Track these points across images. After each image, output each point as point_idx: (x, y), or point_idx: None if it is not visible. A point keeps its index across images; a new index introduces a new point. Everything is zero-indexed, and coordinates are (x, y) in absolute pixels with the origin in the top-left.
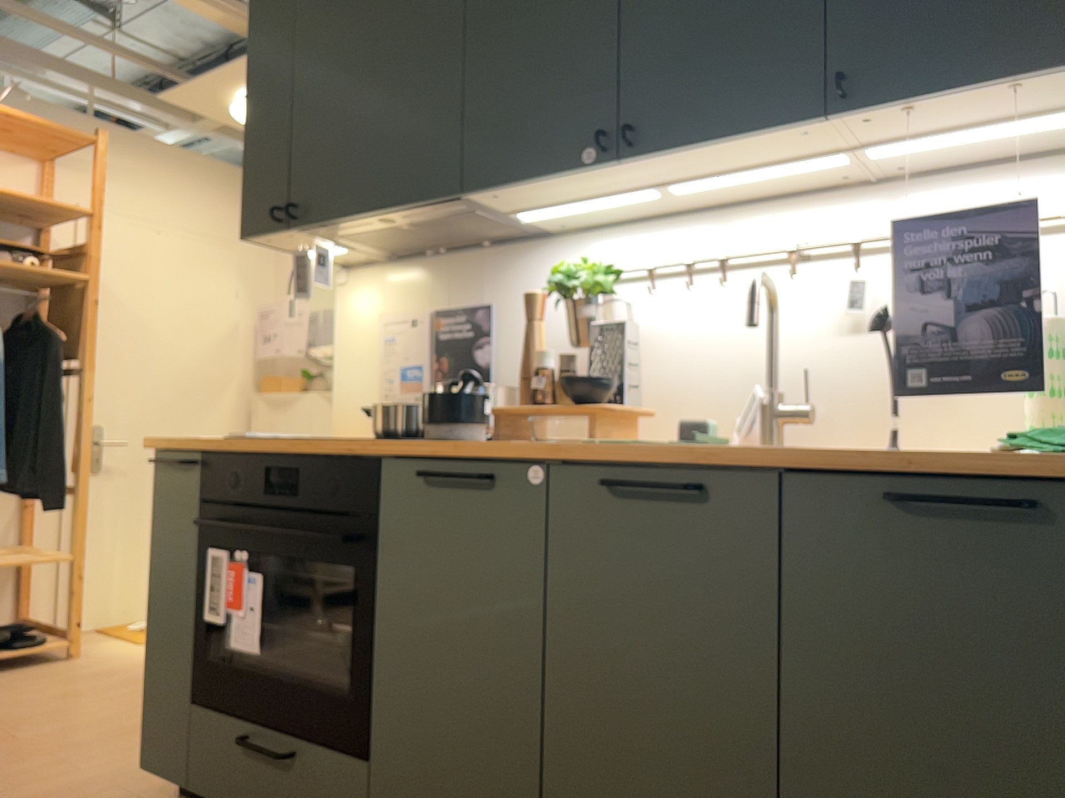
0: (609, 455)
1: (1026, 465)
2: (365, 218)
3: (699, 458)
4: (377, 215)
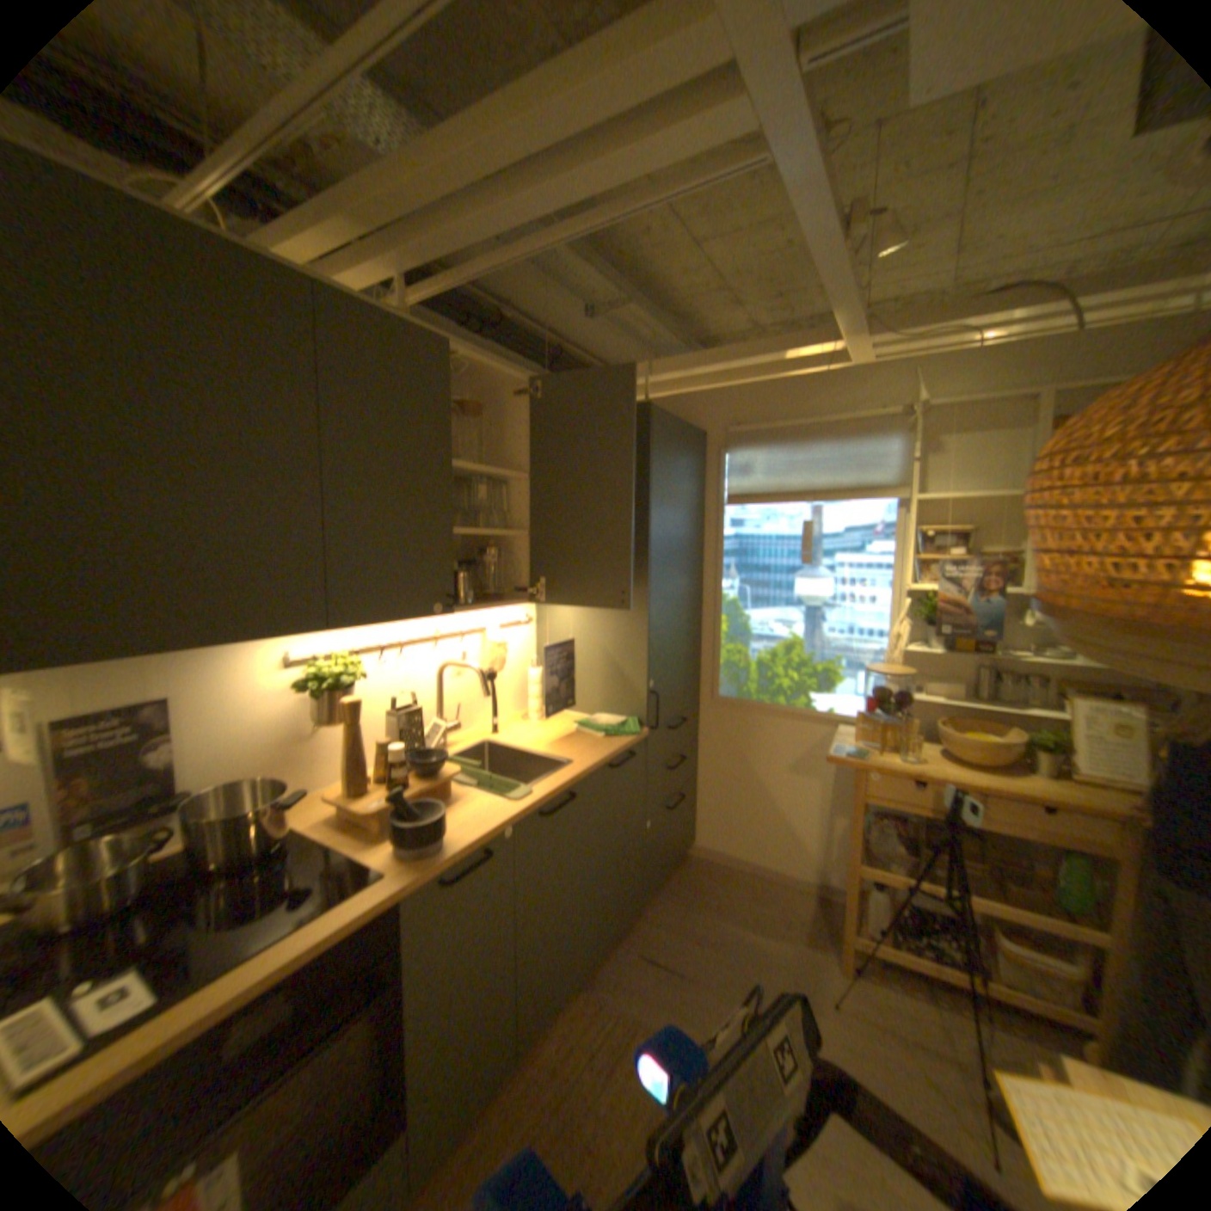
0: (543, 800)
1: (625, 742)
2: (146, 653)
3: (570, 782)
4: (178, 648)
